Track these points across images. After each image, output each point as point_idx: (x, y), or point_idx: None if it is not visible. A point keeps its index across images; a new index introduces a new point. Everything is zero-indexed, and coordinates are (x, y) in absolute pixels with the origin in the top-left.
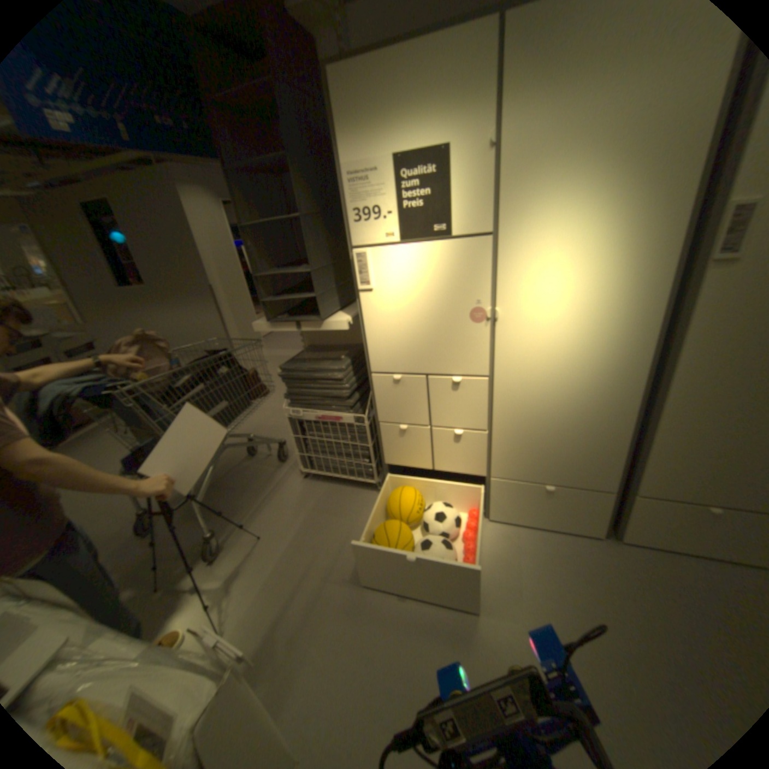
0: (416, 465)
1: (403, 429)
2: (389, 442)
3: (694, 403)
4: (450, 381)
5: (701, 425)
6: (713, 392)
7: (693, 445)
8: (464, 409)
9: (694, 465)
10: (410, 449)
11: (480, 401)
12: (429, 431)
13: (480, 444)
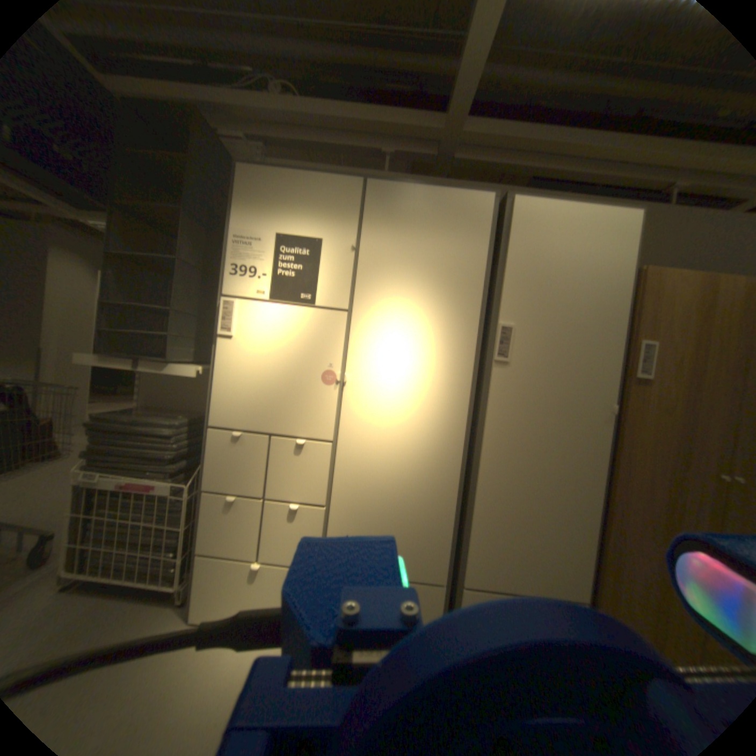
0: (235, 557)
1: (228, 503)
2: (207, 522)
3: (496, 481)
4: (292, 445)
5: (503, 504)
6: (507, 471)
7: (501, 525)
8: (303, 479)
9: (504, 548)
10: (231, 534)
11: (320, 471)
12: (259, 507)
13: (314, 525)
